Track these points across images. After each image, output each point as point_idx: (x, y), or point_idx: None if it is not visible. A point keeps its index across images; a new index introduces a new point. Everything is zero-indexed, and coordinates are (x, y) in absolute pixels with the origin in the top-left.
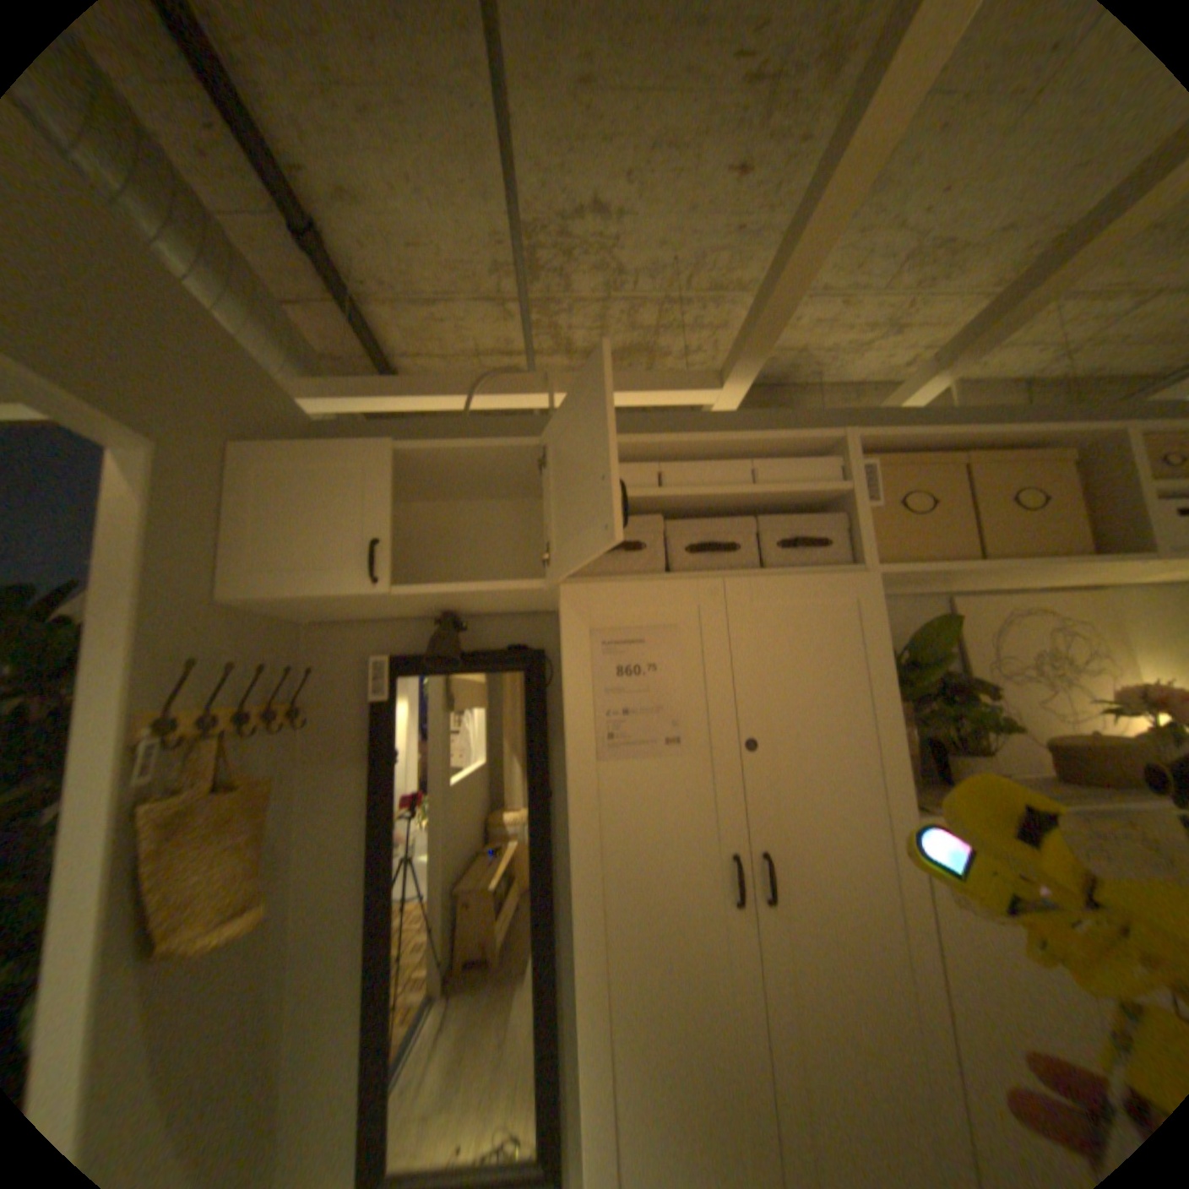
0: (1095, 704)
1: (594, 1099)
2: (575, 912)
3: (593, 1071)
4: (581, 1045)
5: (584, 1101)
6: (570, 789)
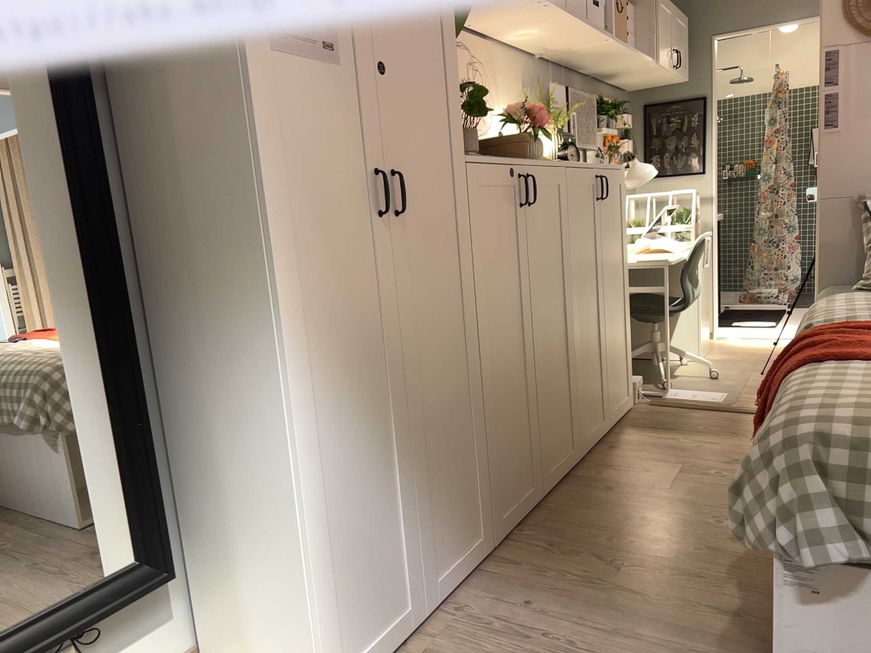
0: (494, 117)
1: (297, 385)
2: (269, 210)
3: (294, 361)
4: (284, 339)
5: (290, 388)
6: (254, 74)
